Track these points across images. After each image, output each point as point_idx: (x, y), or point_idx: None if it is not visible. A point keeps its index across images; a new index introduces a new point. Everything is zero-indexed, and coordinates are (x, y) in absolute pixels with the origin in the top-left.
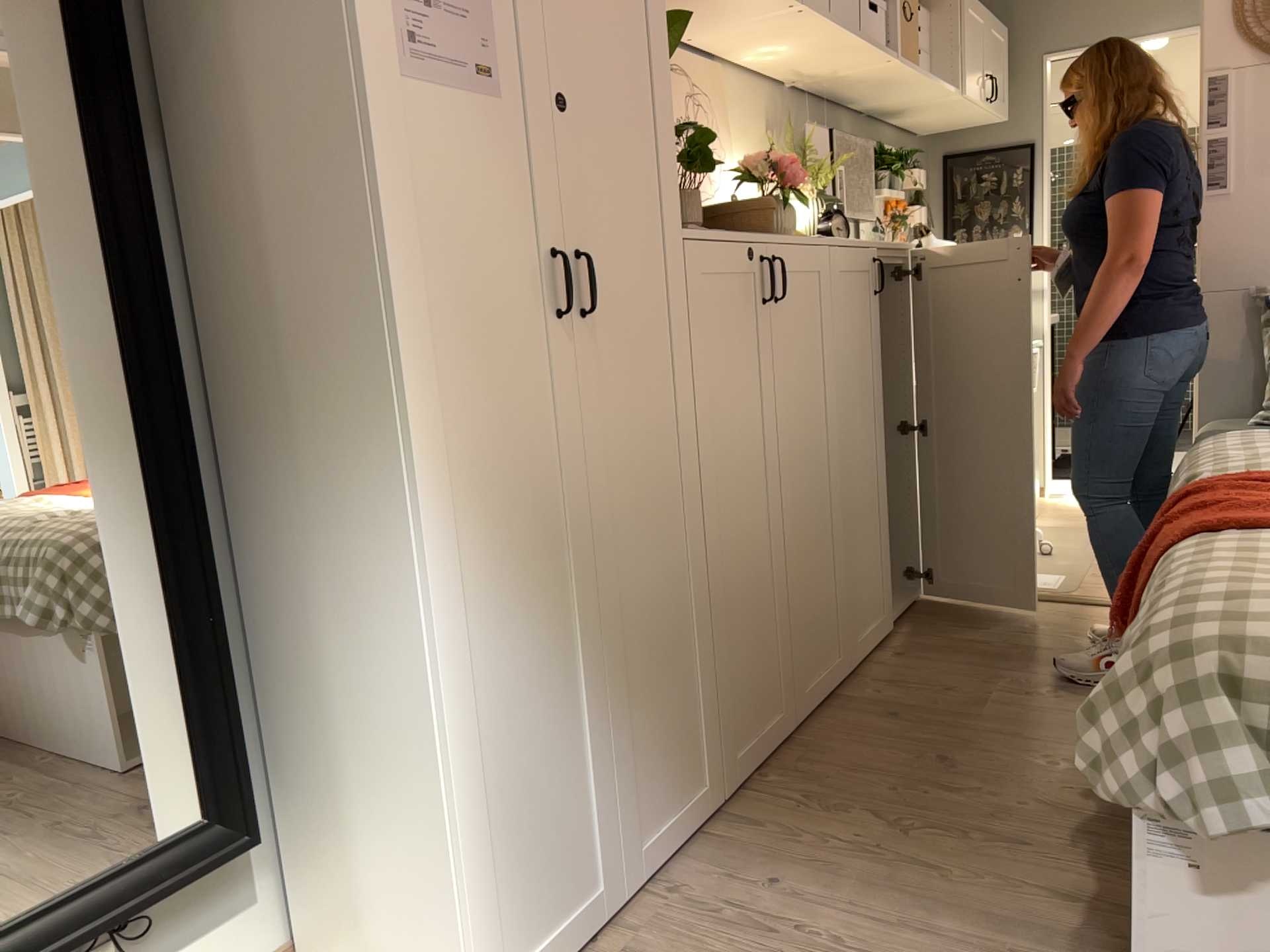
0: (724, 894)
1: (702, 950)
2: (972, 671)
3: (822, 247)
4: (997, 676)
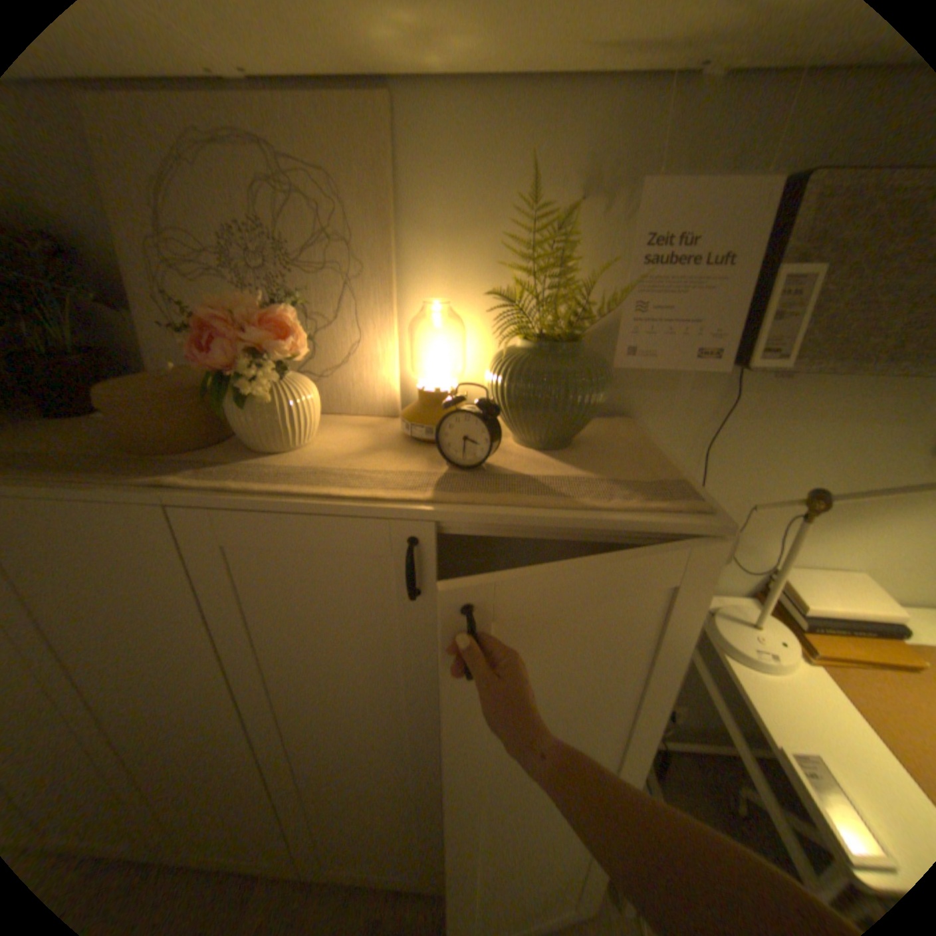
0: None
1: None
2: None
3: (125, 502)
4: None
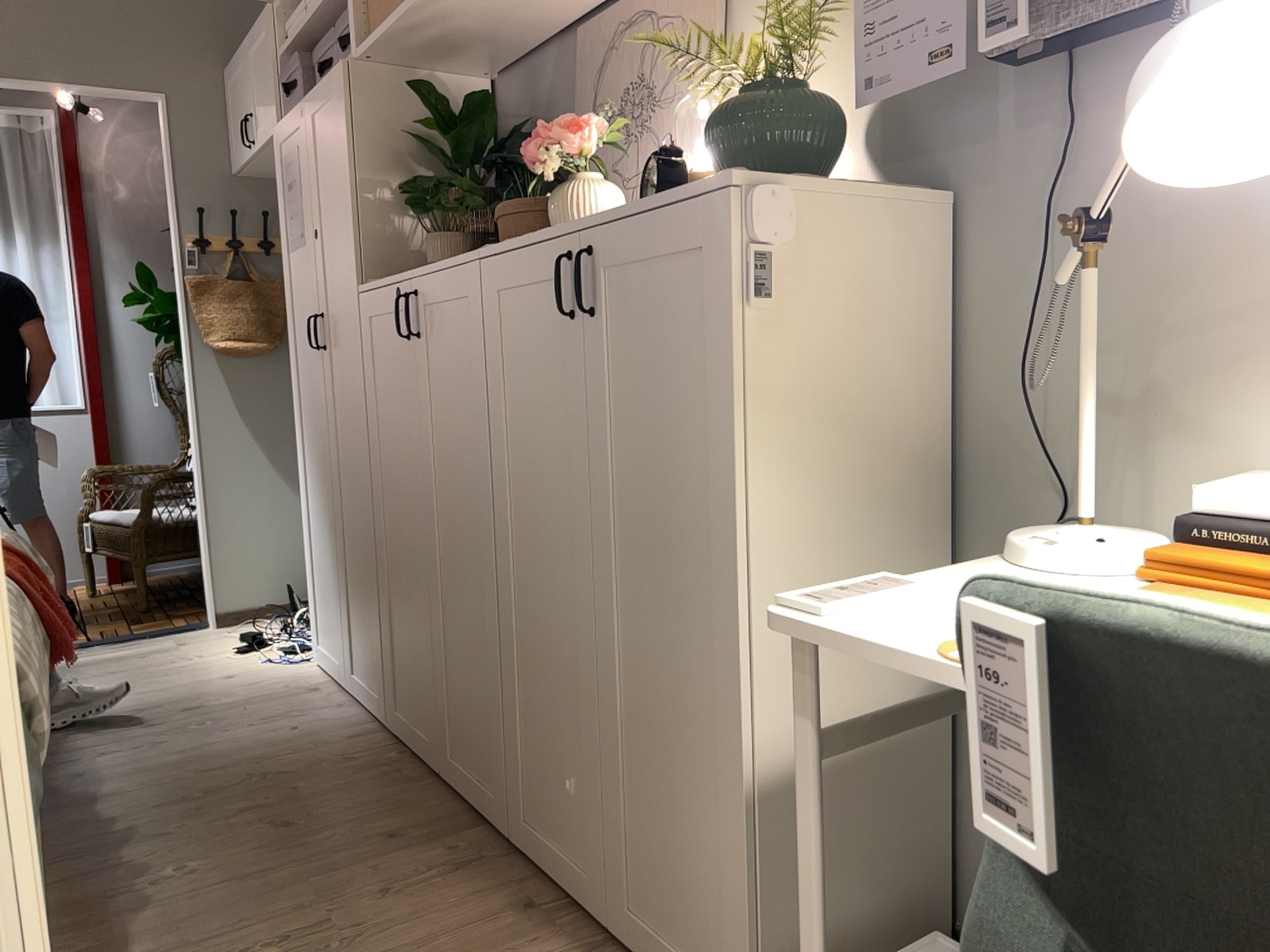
0: (314, 718)
1: (289, 706)
2: (399, 941)
3: (466, 265)
4: (358, 951)
